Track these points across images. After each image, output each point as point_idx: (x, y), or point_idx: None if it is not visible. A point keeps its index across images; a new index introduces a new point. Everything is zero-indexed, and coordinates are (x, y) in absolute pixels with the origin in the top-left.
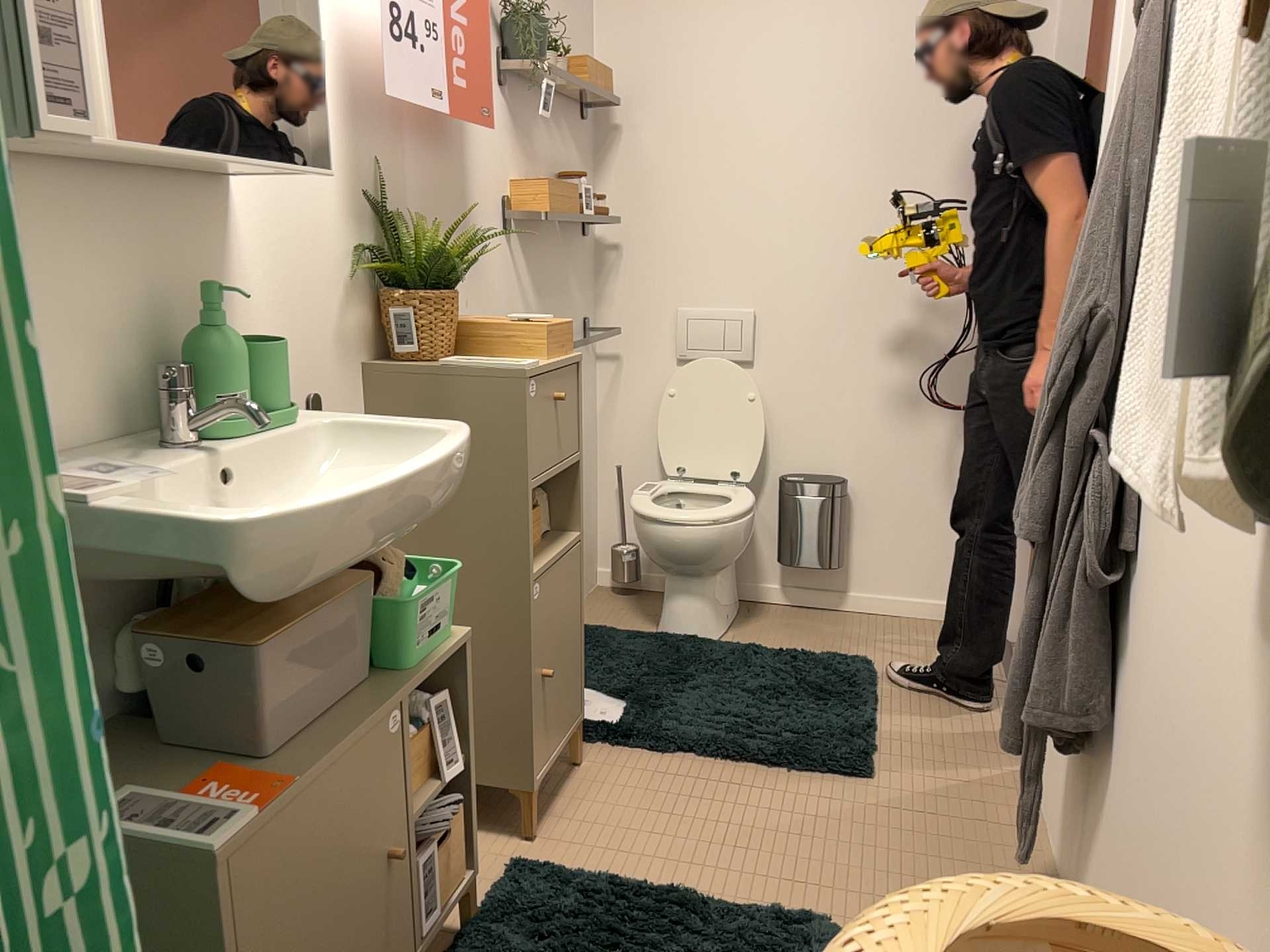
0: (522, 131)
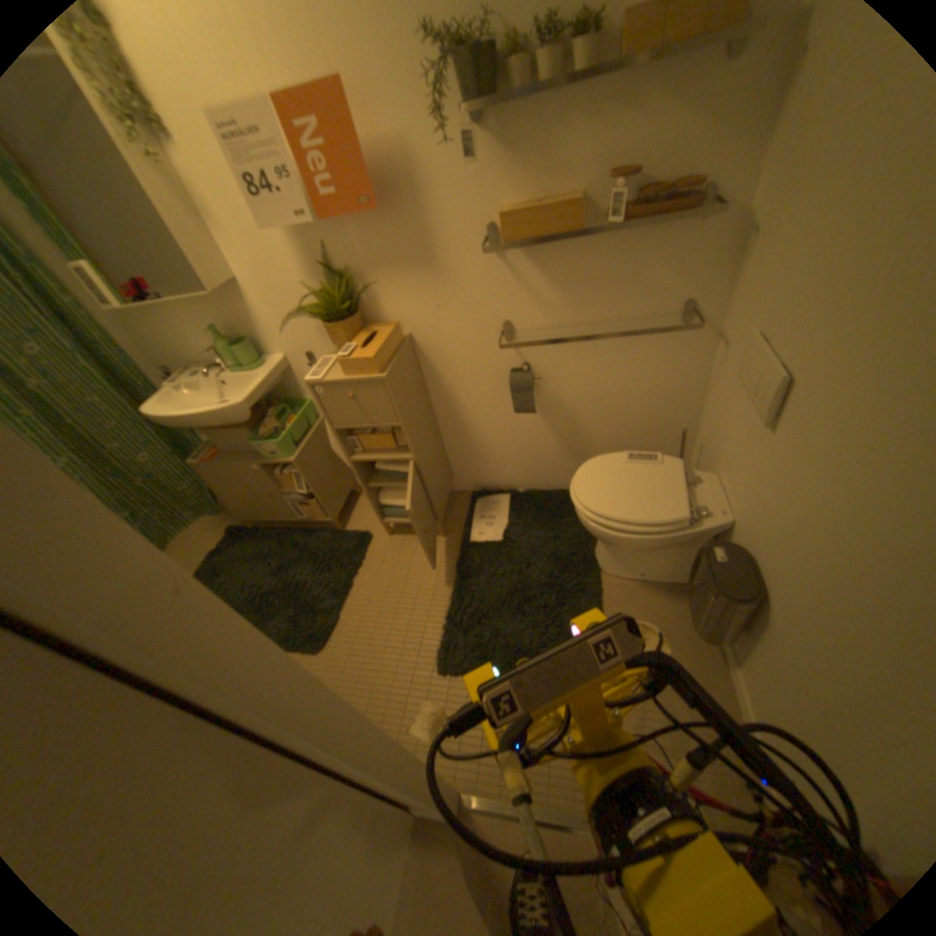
0: (524, 146)
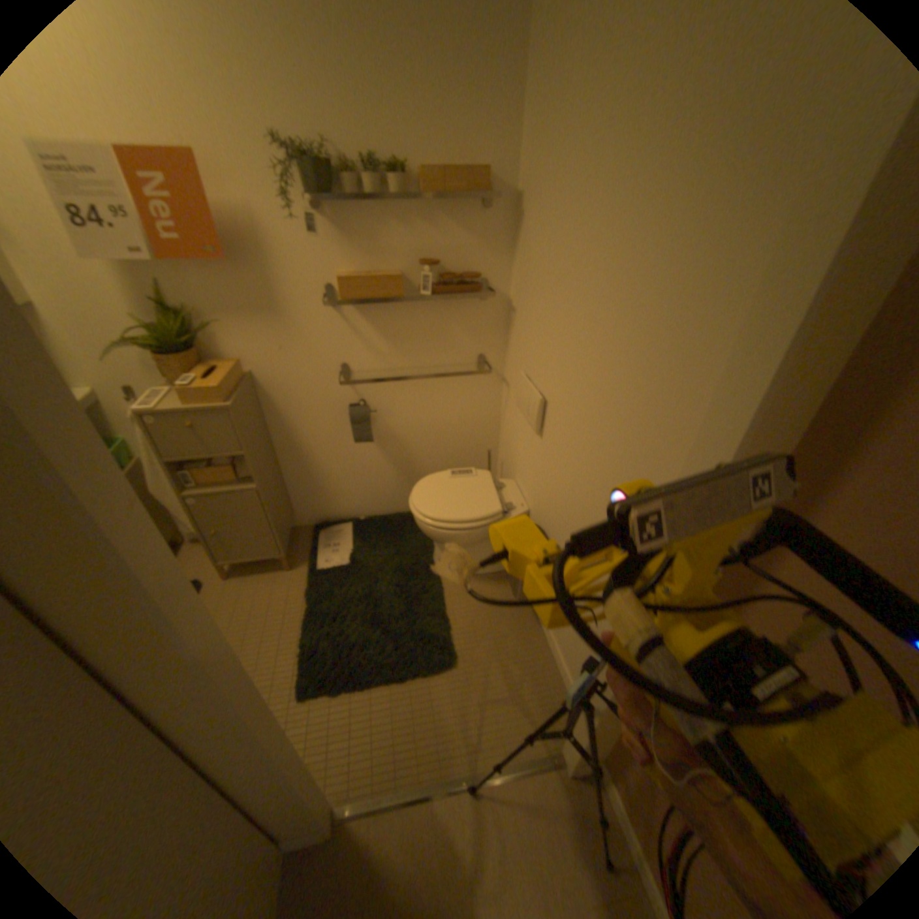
0: (356, 234)
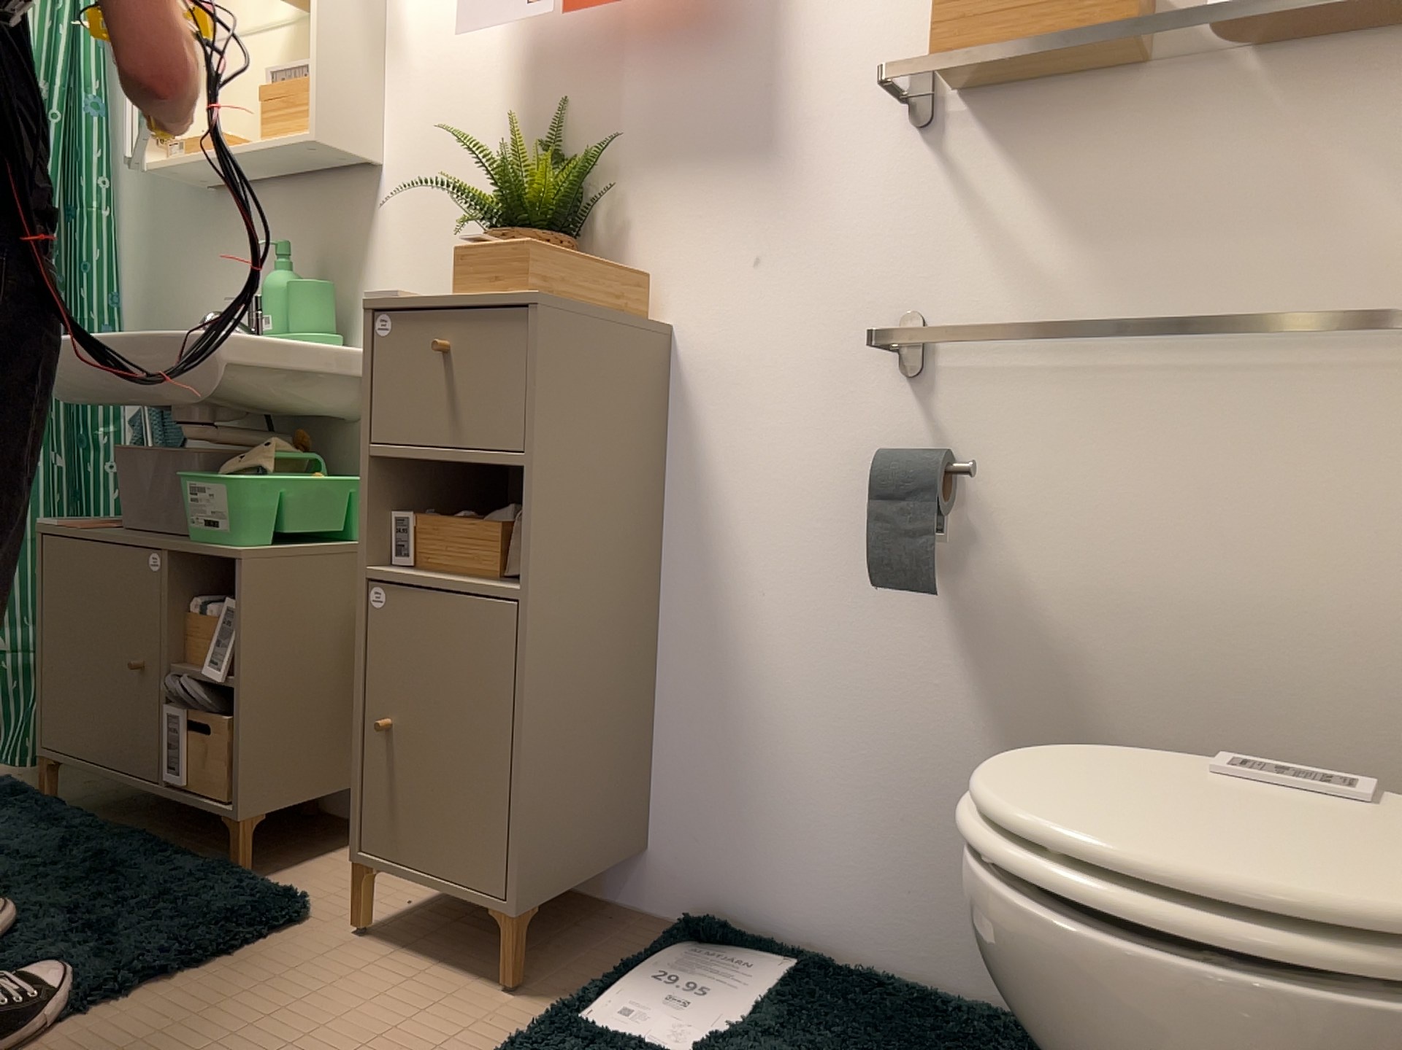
0: None
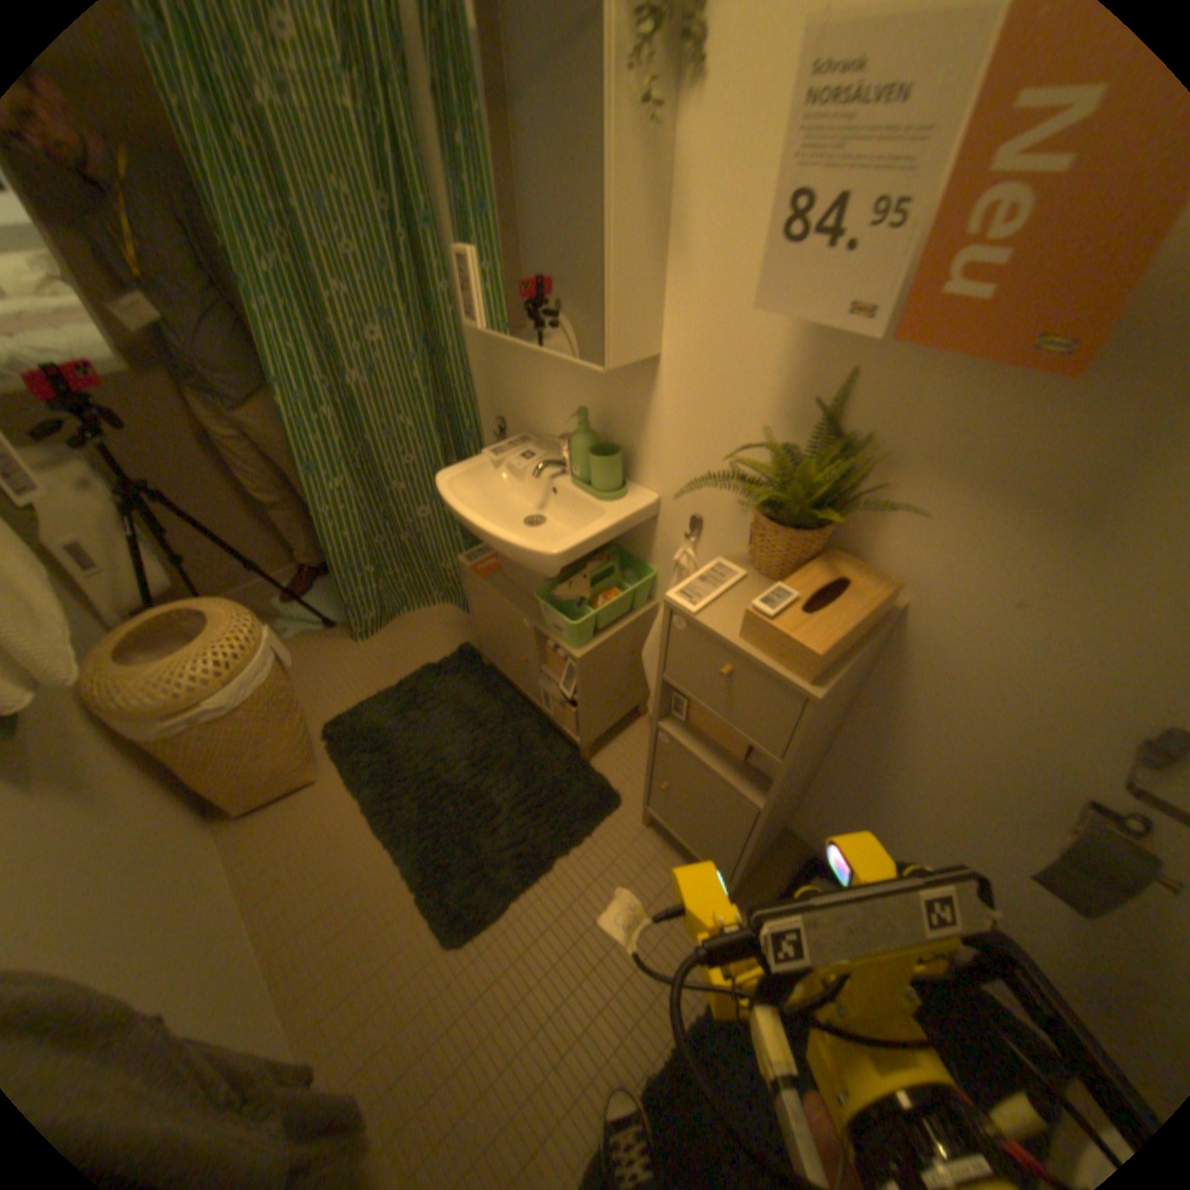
0: None
